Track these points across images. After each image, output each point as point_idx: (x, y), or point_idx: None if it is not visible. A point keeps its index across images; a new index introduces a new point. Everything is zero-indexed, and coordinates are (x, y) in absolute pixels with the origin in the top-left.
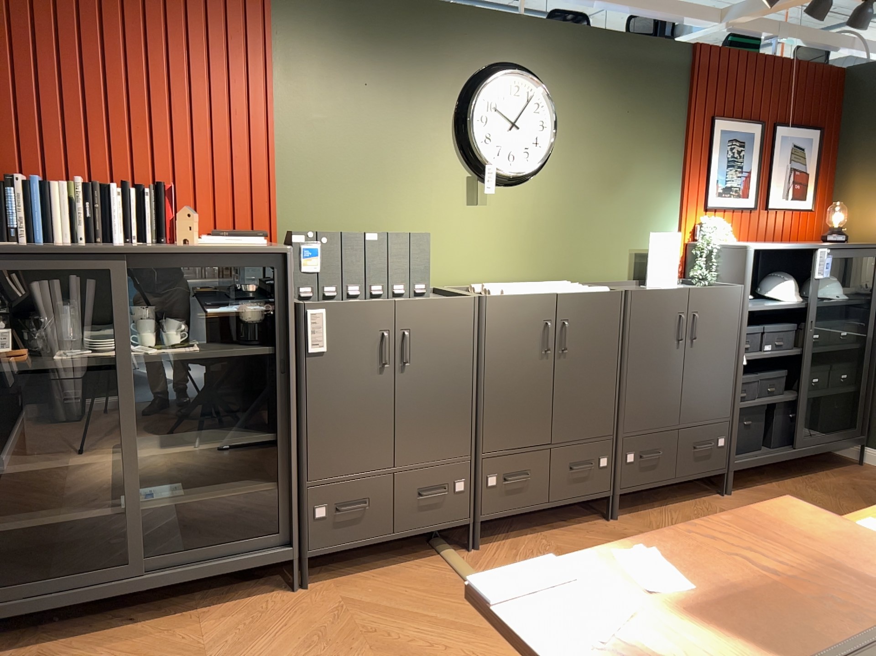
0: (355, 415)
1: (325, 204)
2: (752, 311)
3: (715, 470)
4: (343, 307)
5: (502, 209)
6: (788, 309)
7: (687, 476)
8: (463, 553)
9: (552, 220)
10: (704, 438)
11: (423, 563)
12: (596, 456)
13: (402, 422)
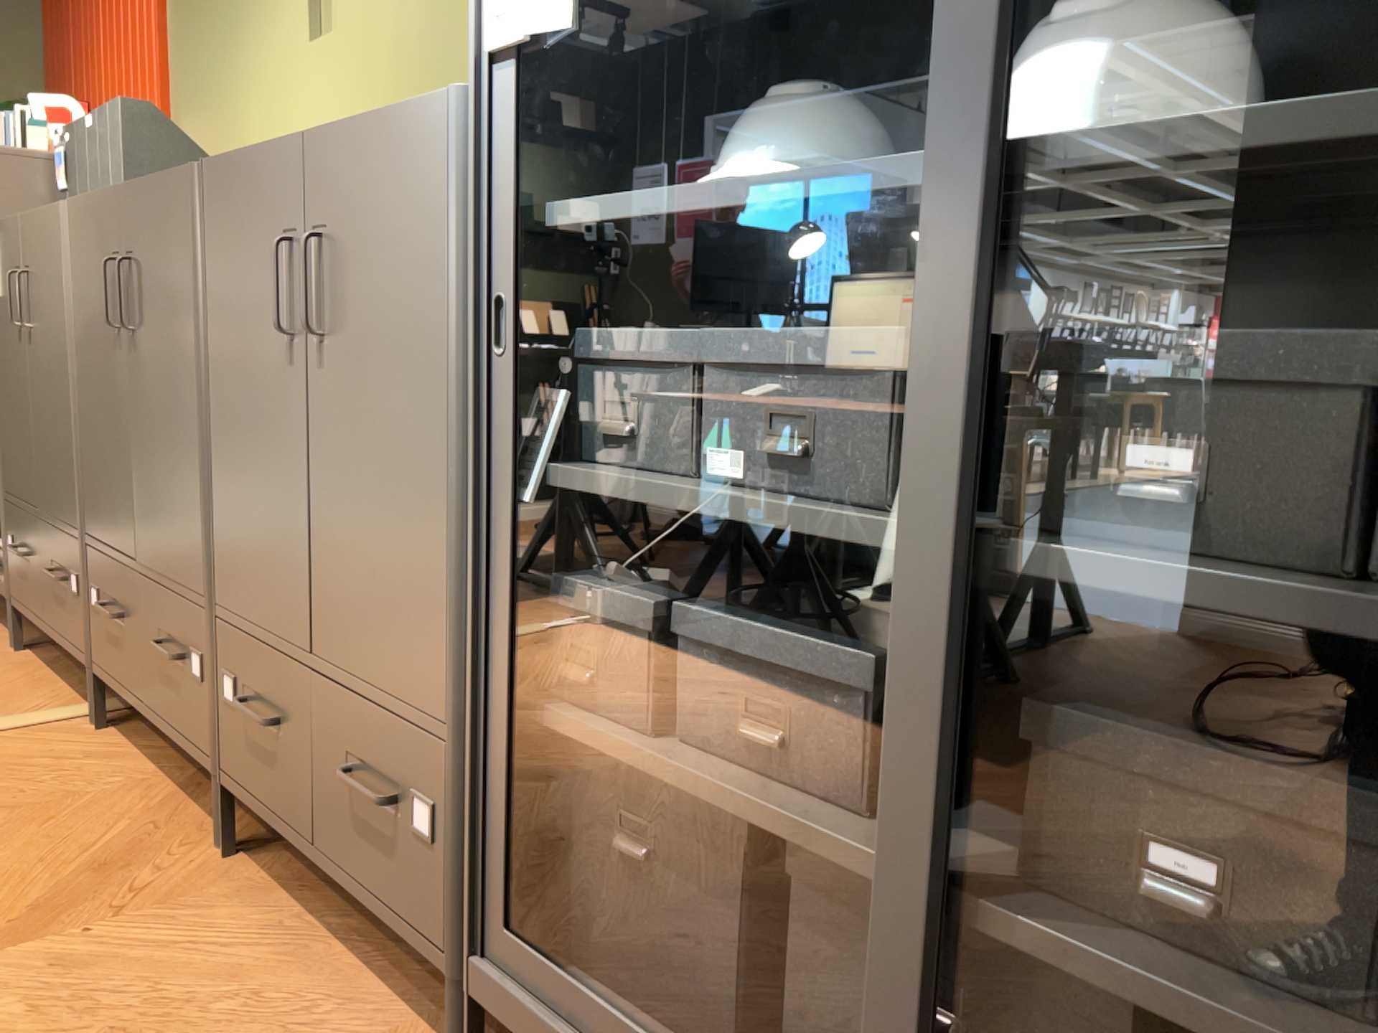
0: (16, 404)
1: (198, 99)
2: (578, 219)
3: (411, 931)
4: (0, 230)
5: (350, 35)
6: (789, 197)
7: (338, 870)
8: (90, 722)
9: (422, 31)
10: (371, 759)
11: (66, 700)
12: (185, 639)
13: (37, 430)
